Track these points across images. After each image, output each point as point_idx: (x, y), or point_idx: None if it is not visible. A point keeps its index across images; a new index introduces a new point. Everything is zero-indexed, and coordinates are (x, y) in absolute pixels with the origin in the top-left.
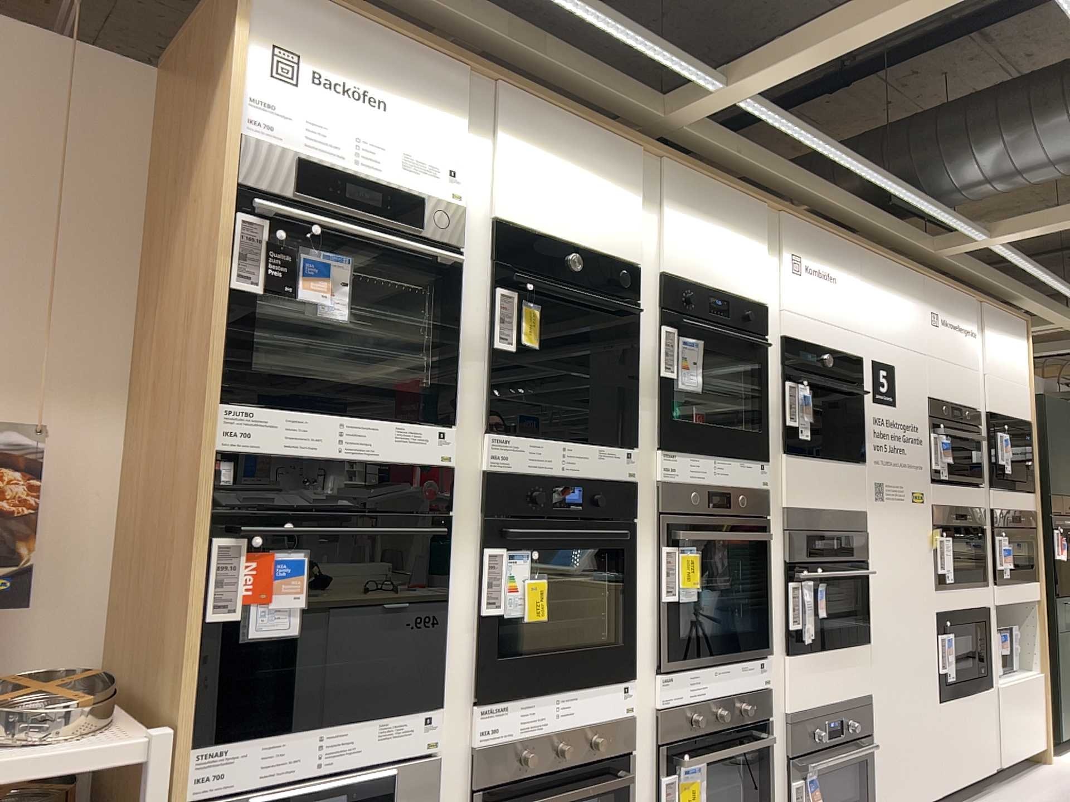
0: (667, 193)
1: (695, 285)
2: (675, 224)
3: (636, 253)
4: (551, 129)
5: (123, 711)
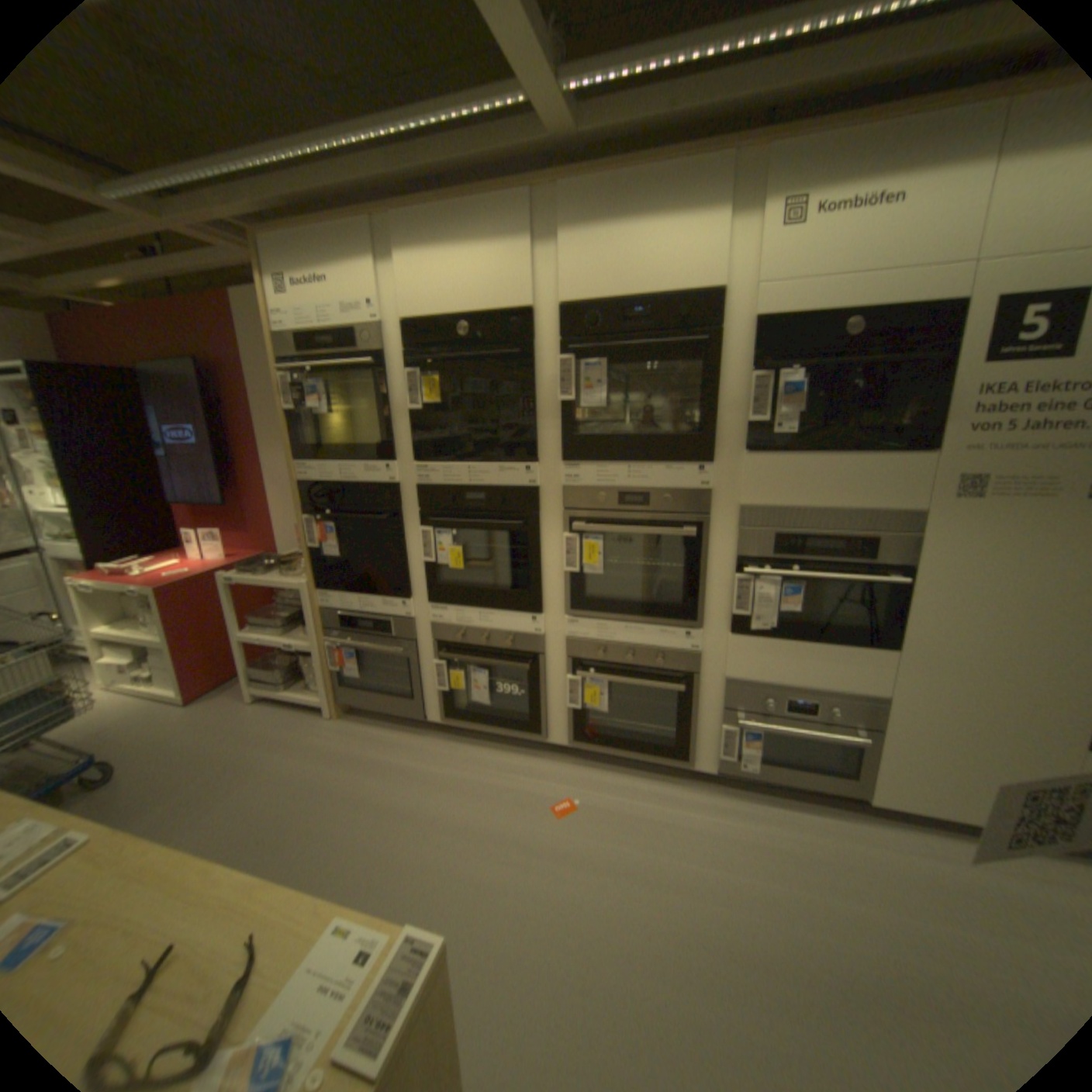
0: (567, 208)
1: (611, 296)
2: (580, 238)
3: (536, 291)
4: (429, 216)
5: (302, 577)
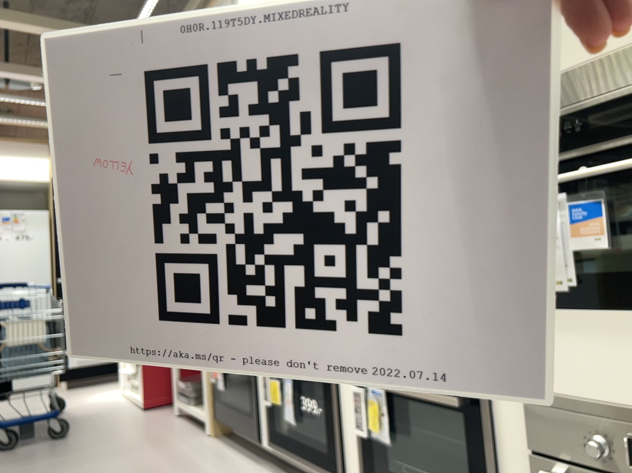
0: None
1: None
2: None
3: None
4: None
5: None
